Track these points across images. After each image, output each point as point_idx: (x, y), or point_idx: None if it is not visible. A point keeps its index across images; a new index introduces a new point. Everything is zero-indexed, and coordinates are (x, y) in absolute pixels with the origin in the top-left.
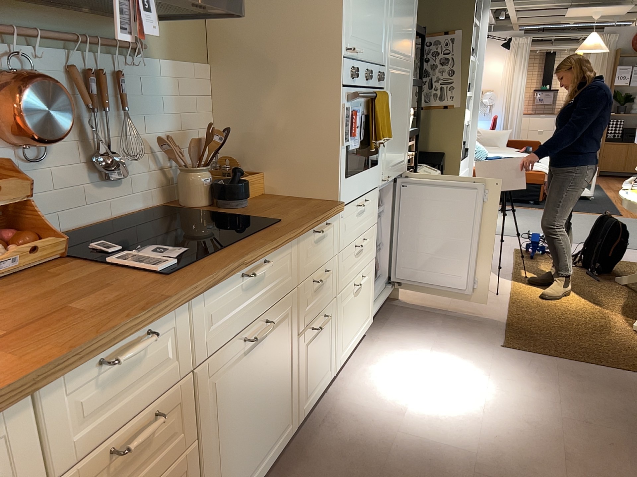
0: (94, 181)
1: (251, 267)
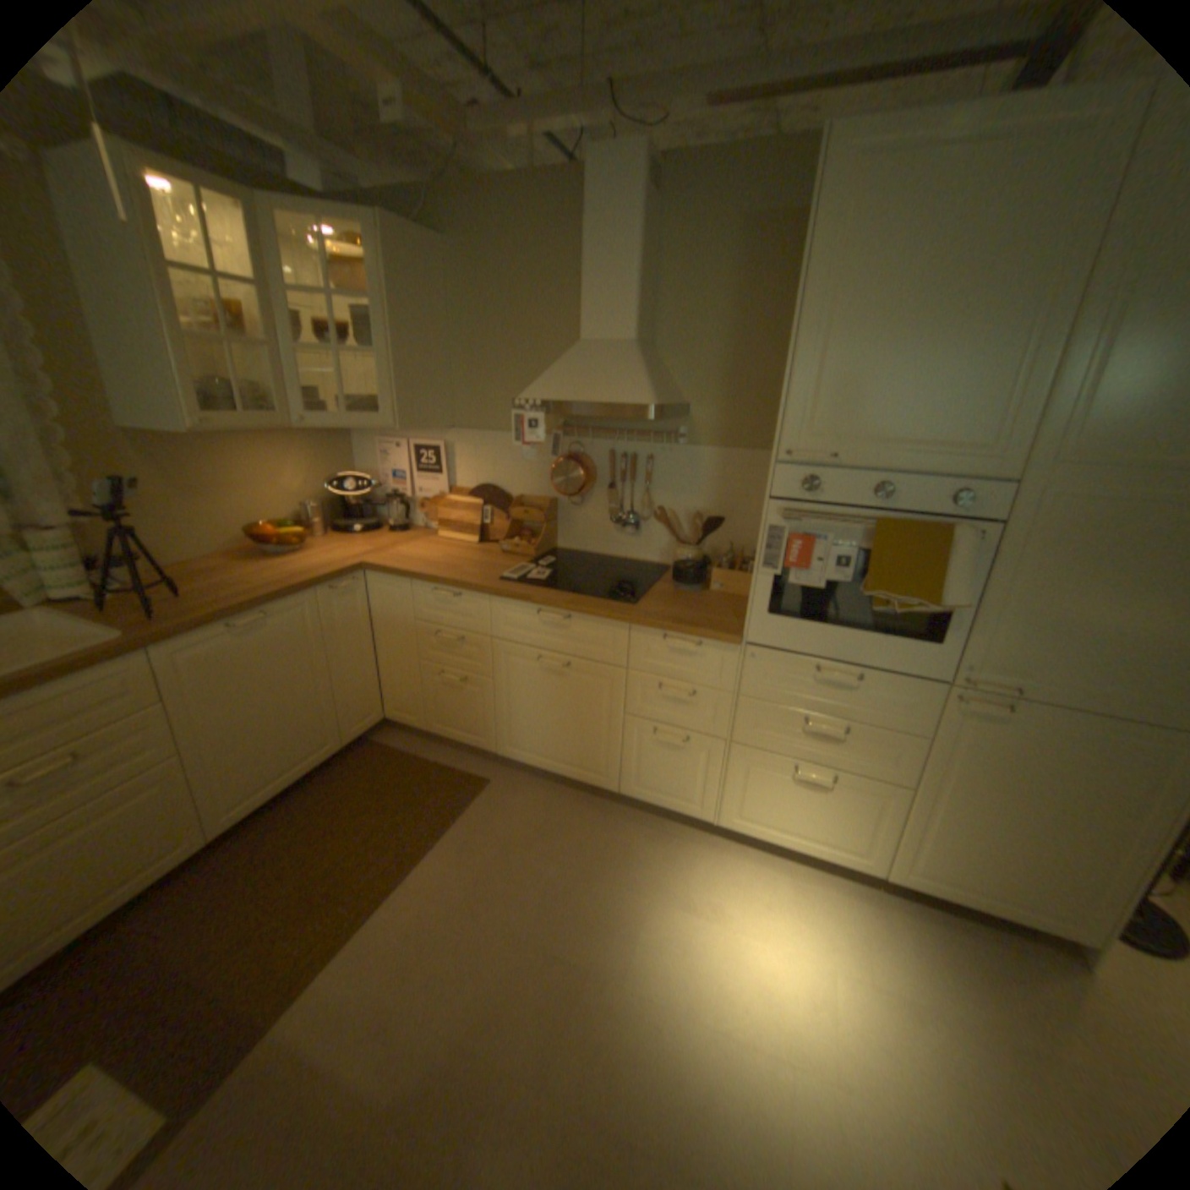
0: (615, 528)
1: (553, 612)
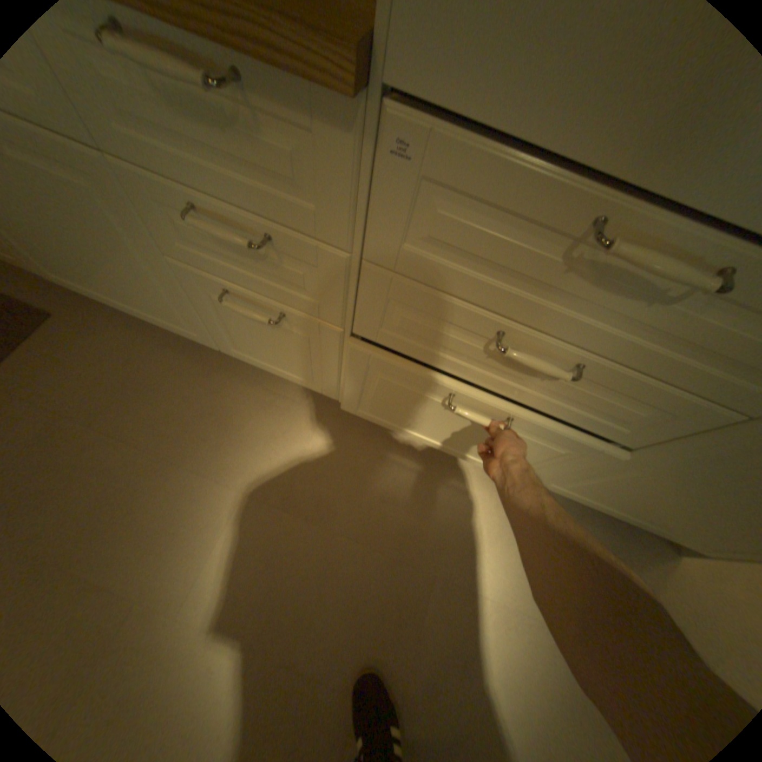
0: None
1: None
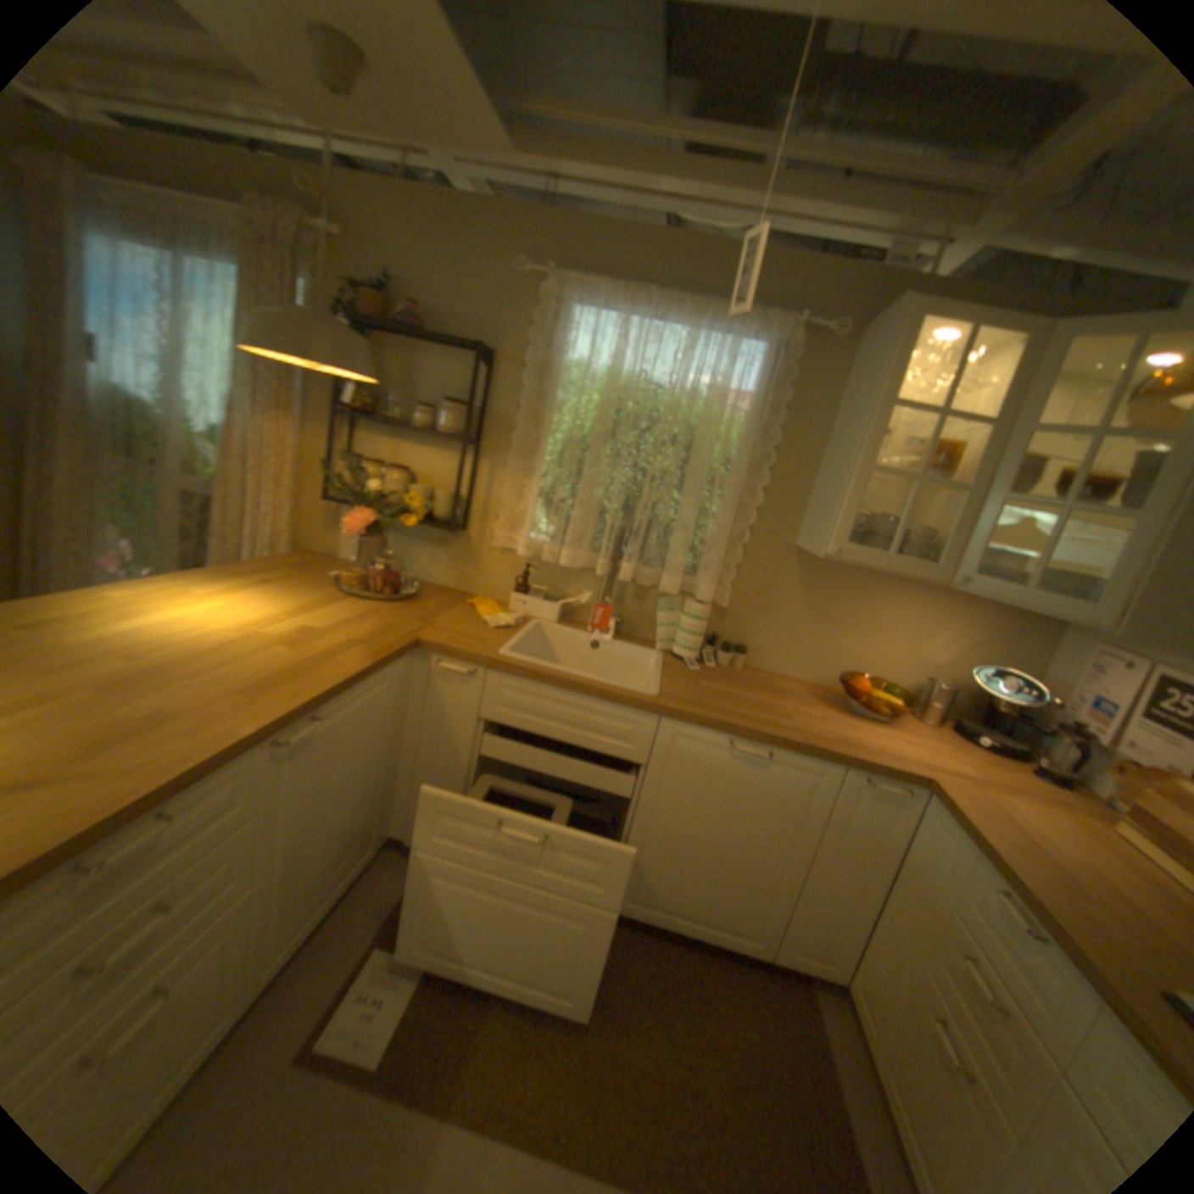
0: None
1: None
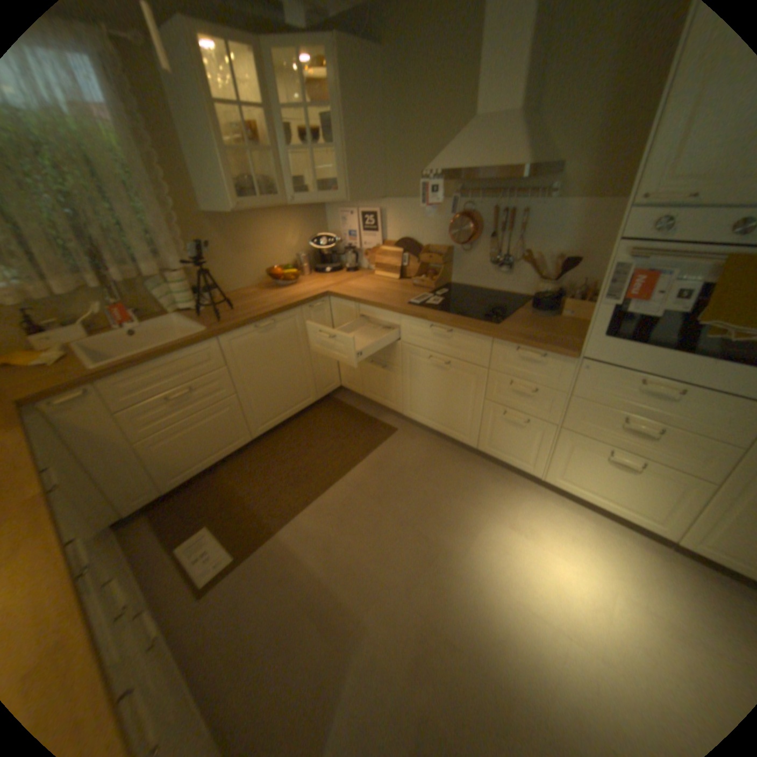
0: (494, 268)
1: (440, 327)
